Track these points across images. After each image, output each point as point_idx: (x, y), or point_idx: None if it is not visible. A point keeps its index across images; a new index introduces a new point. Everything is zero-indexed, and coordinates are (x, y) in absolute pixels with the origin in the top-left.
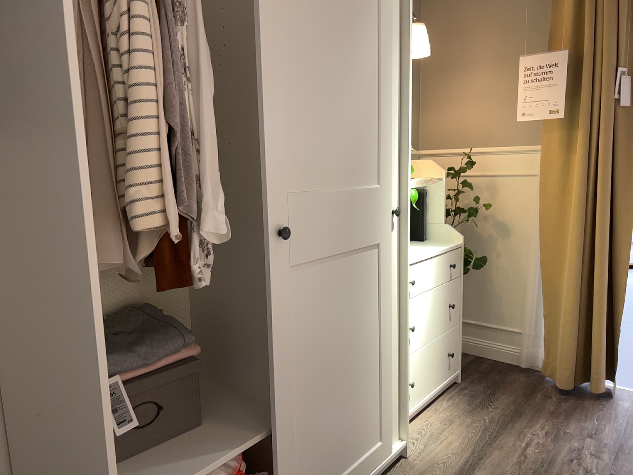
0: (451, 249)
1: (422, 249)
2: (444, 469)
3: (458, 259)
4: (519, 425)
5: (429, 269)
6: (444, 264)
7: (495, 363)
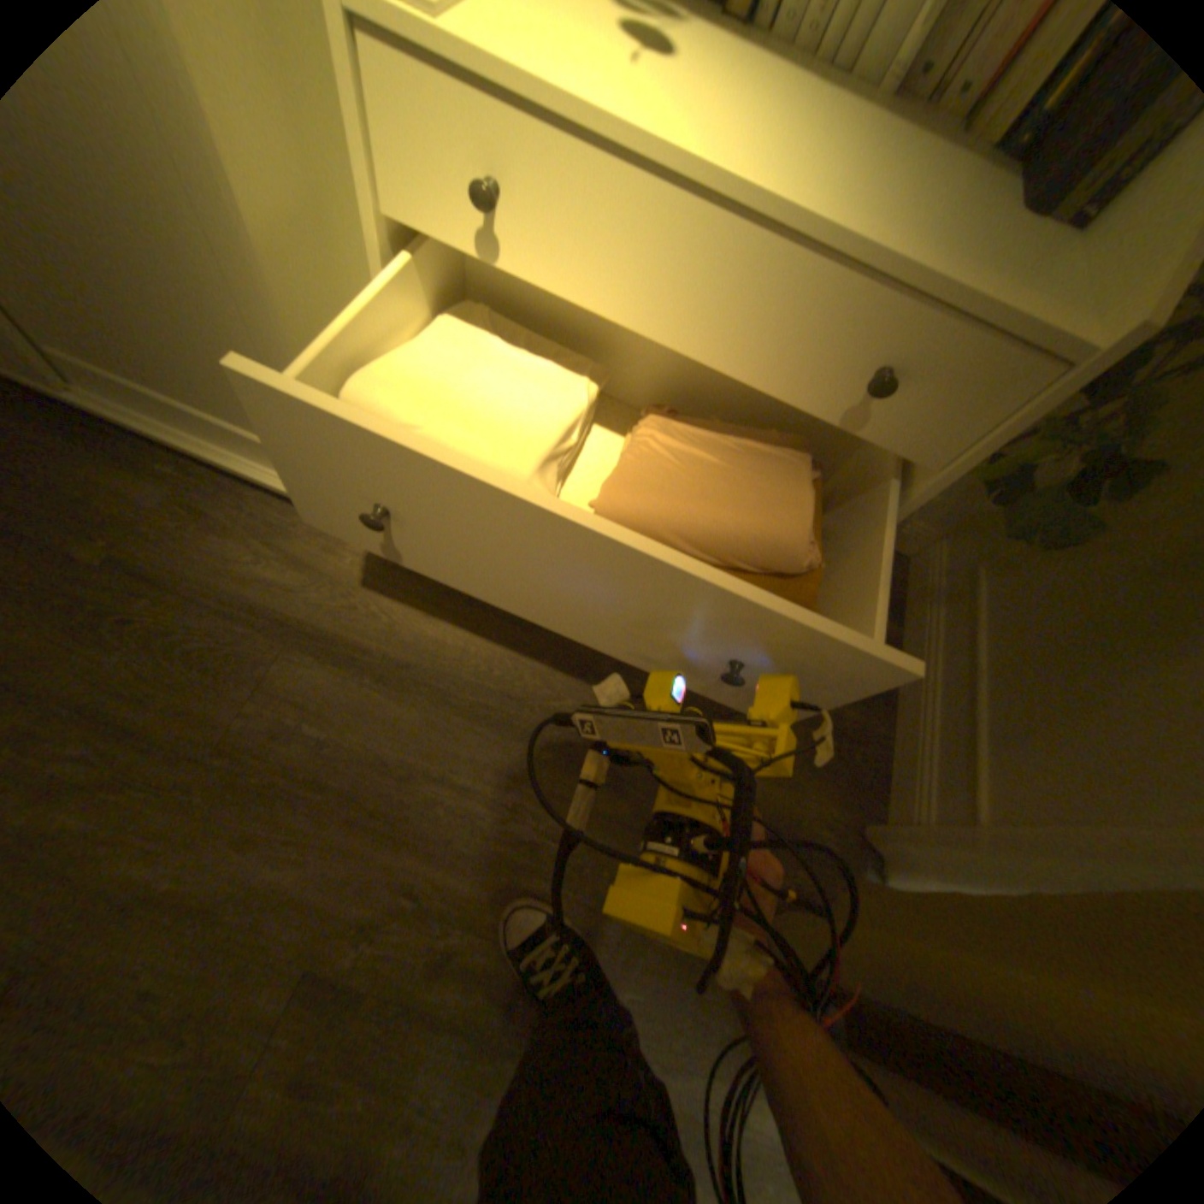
0: (966, 298)
1: (809, 152)
2: (330, 606)
3: (970, 385)
4: (558, 778)
5: (670, 240)
6: (823, 314)
7: (876, 738)
